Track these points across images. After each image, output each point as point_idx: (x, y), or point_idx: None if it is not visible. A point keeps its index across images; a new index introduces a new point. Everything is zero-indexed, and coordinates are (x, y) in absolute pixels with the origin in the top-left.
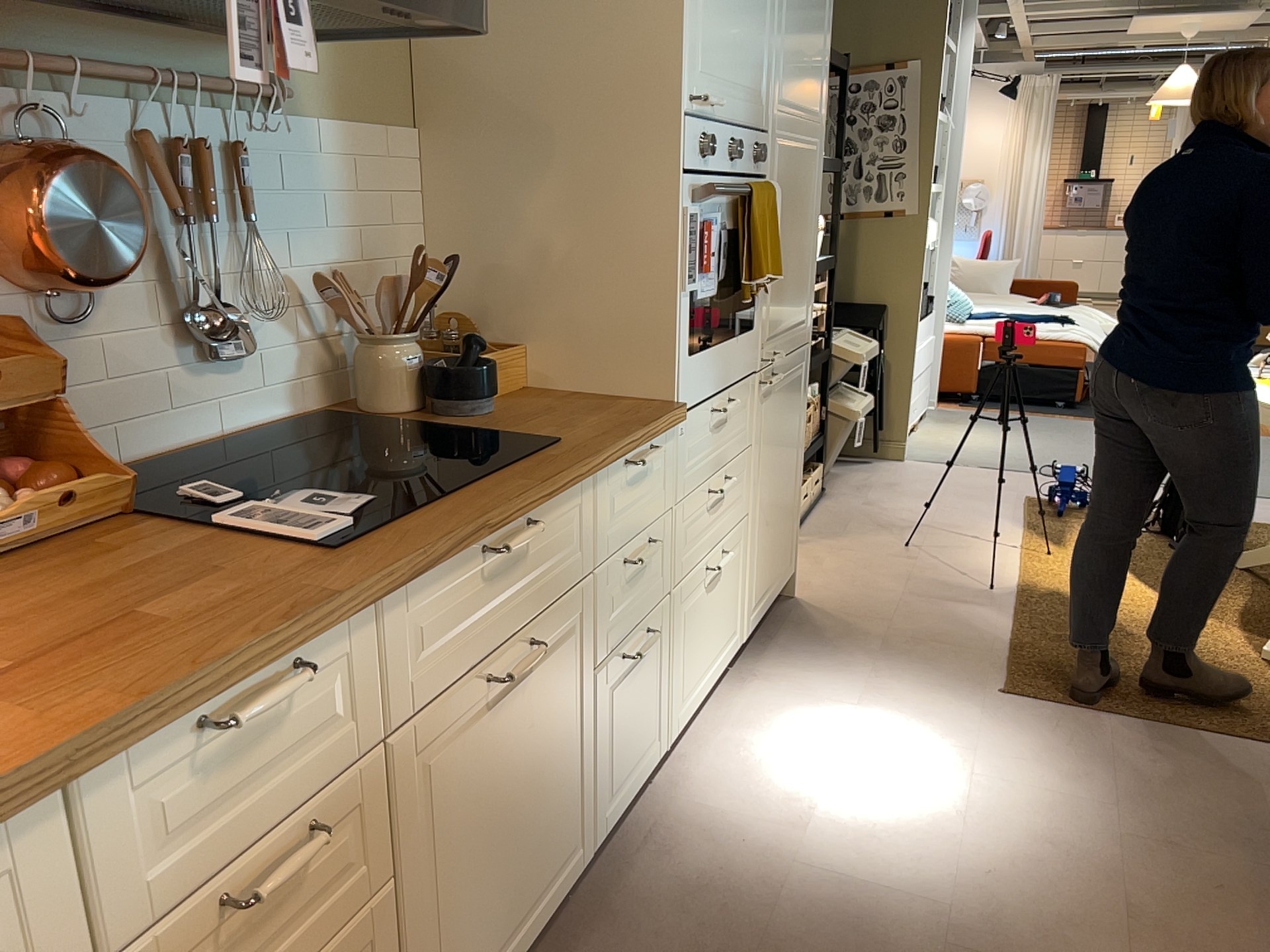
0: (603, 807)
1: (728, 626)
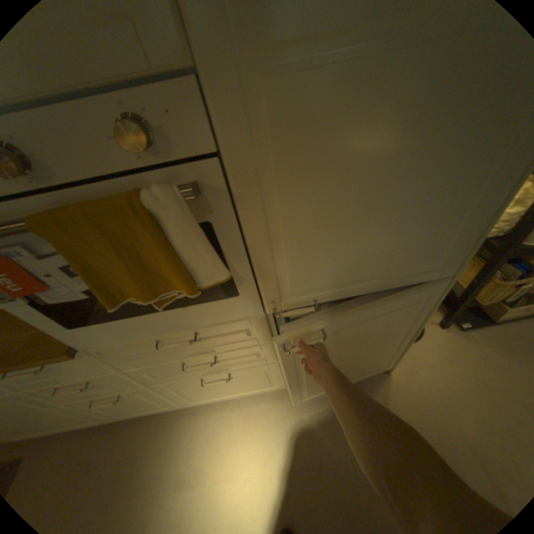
0: (114, 417)
1: (253, 387)
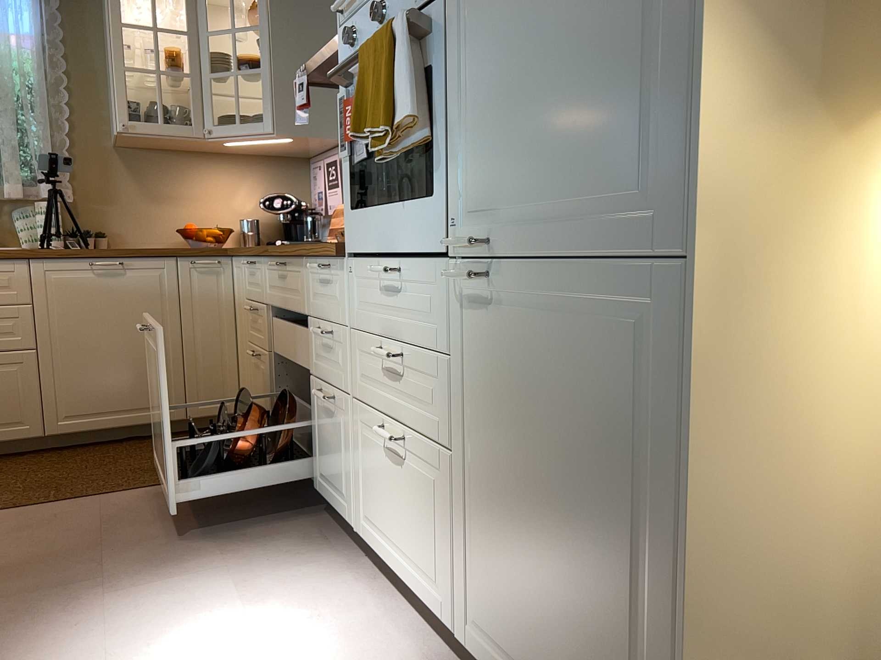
0: (318, 473)
1: (422, 553)
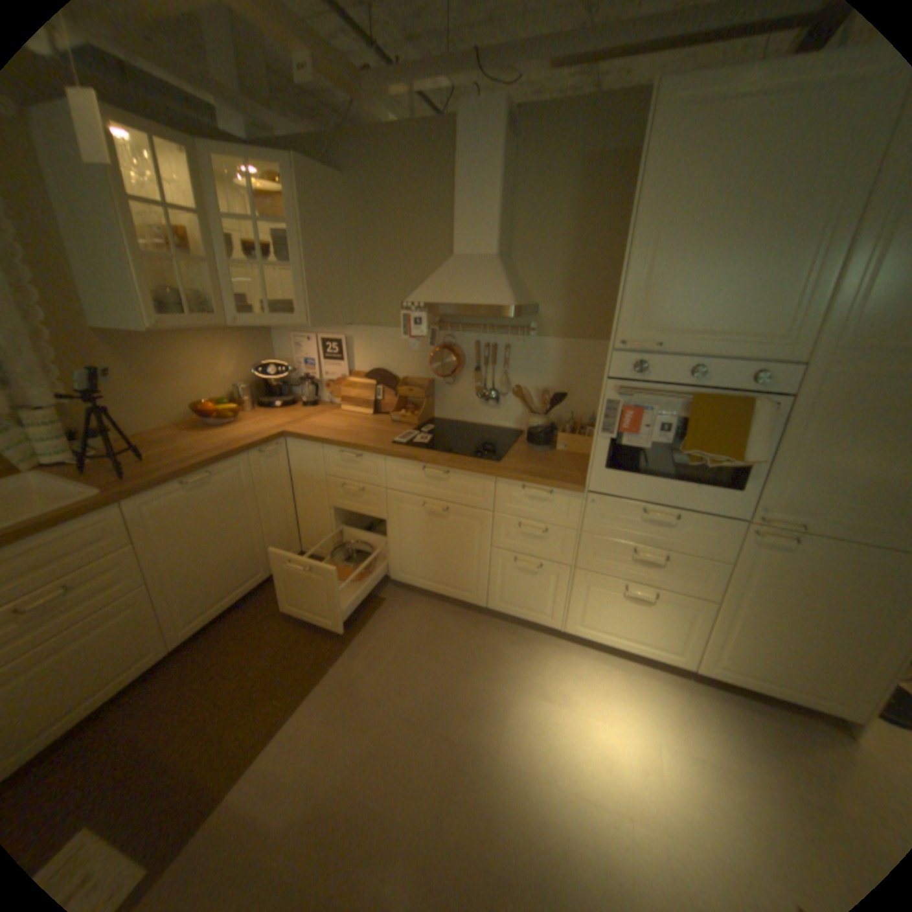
0: (496, 600)
1: (662, 640)
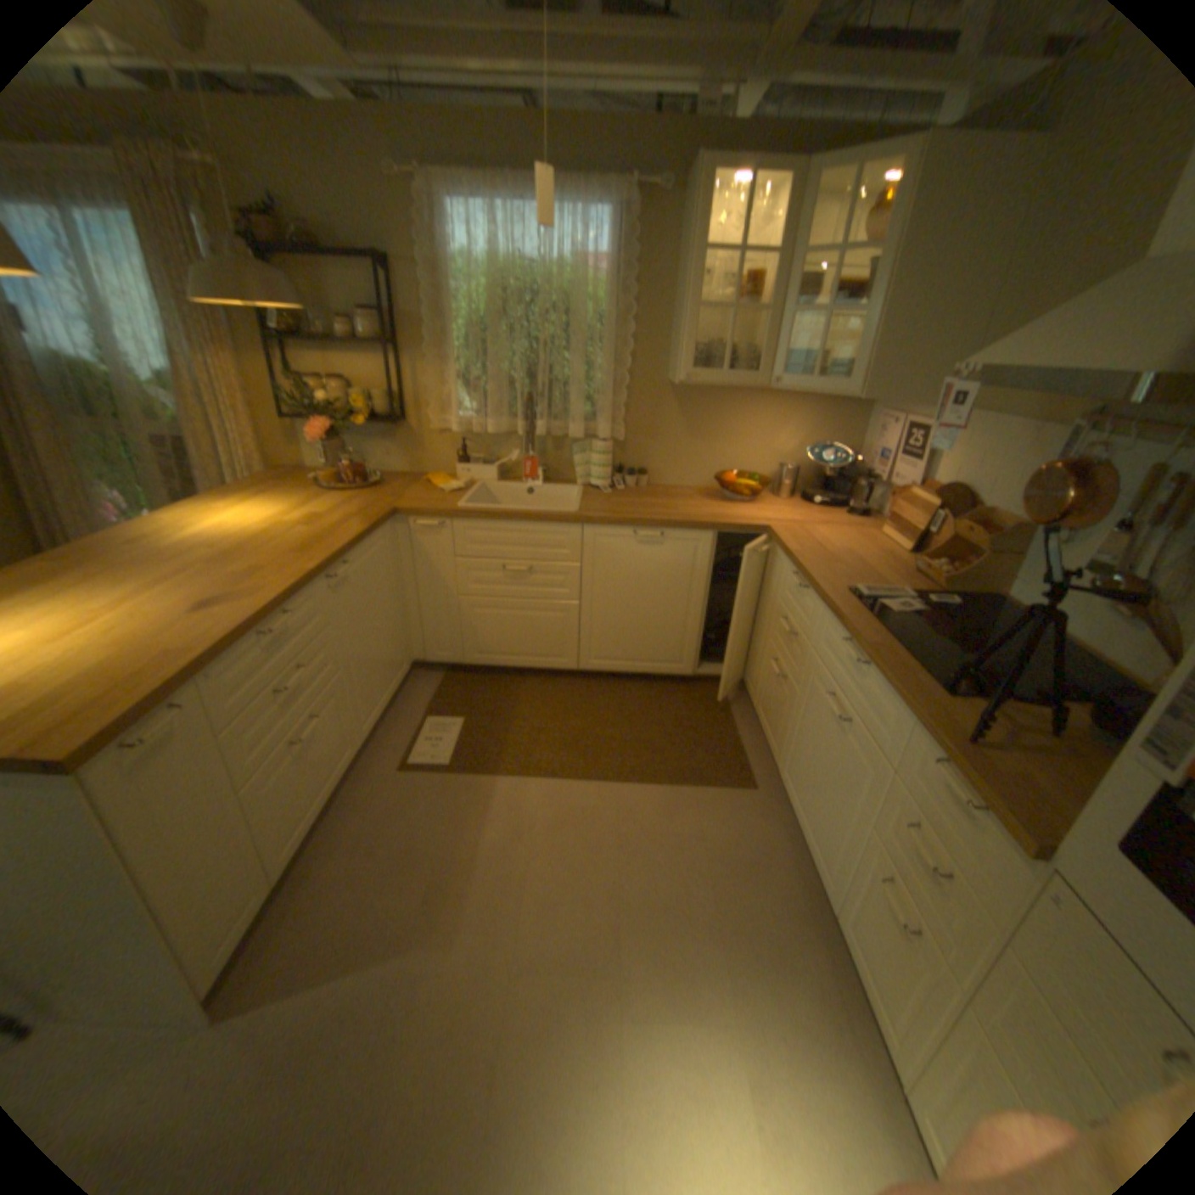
0: (850, 922)
1: None
